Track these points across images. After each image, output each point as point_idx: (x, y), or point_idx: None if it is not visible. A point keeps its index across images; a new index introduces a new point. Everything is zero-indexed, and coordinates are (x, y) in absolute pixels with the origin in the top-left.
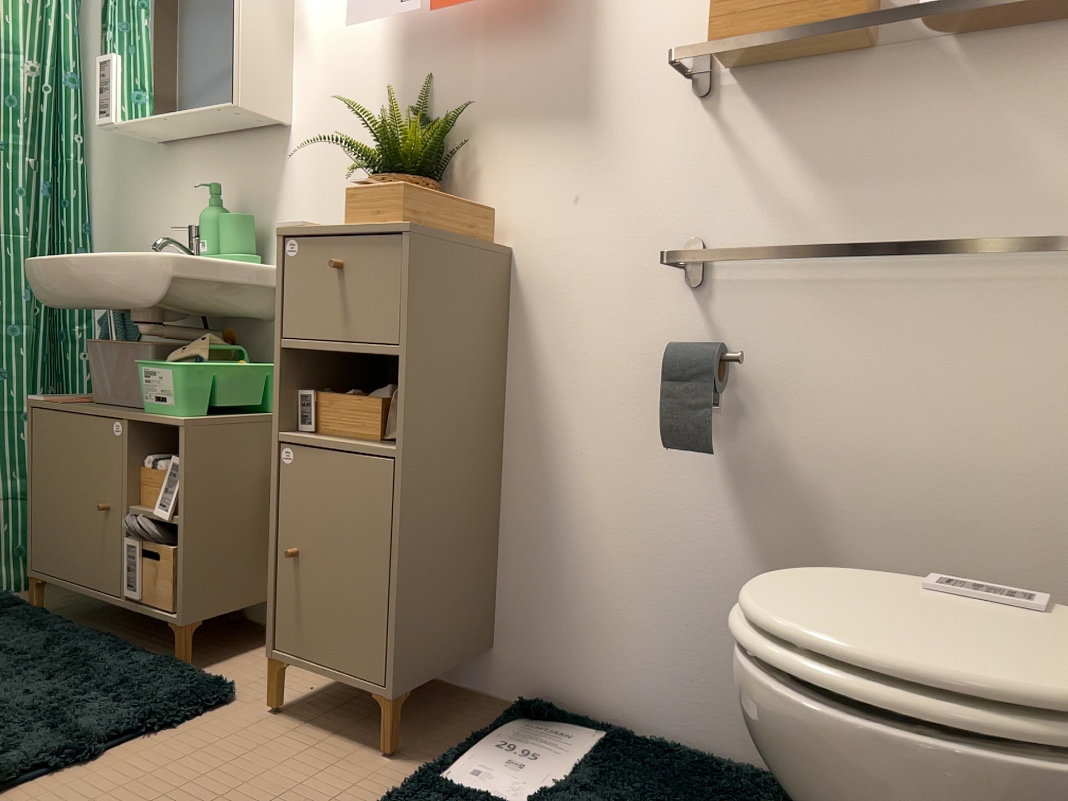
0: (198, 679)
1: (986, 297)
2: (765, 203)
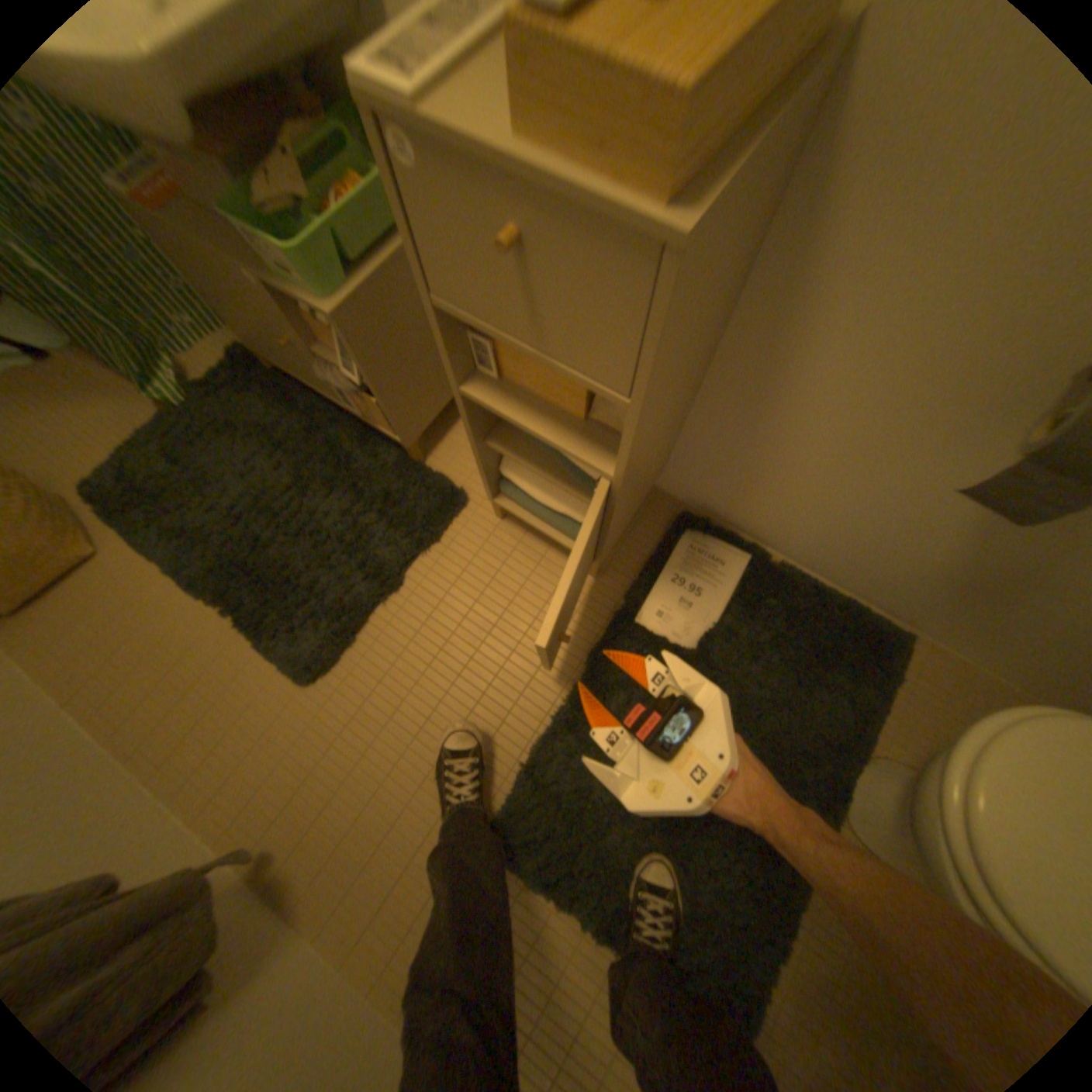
0: (440, 492)
1: None
2: None
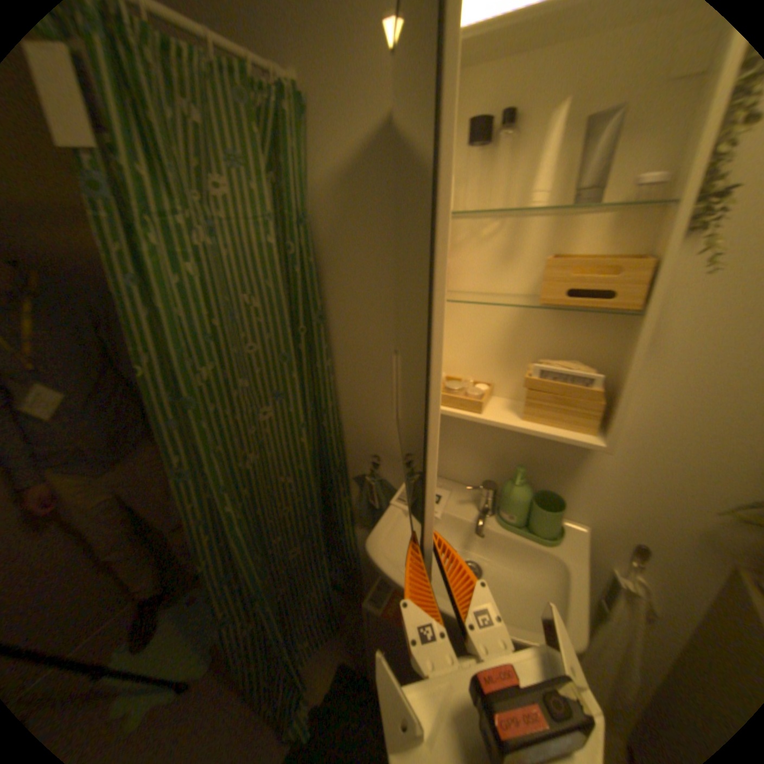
0: None
1: None
2: None
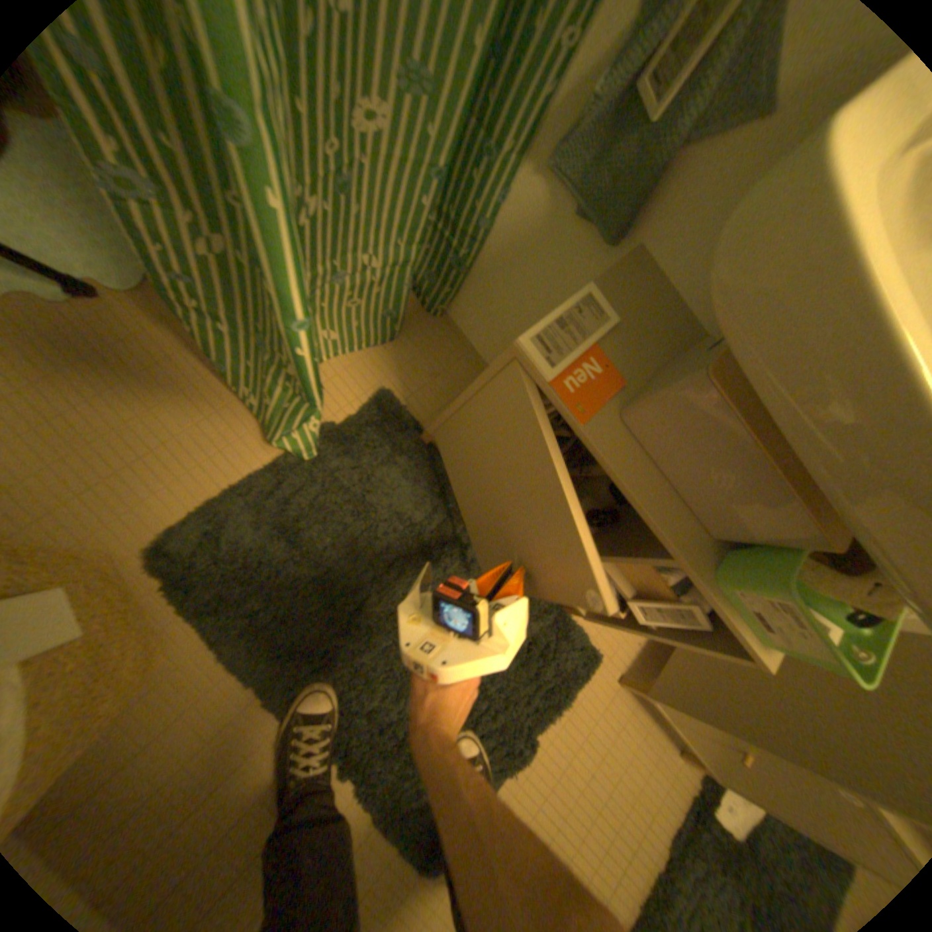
0: (585, 654)
1: None
2: None
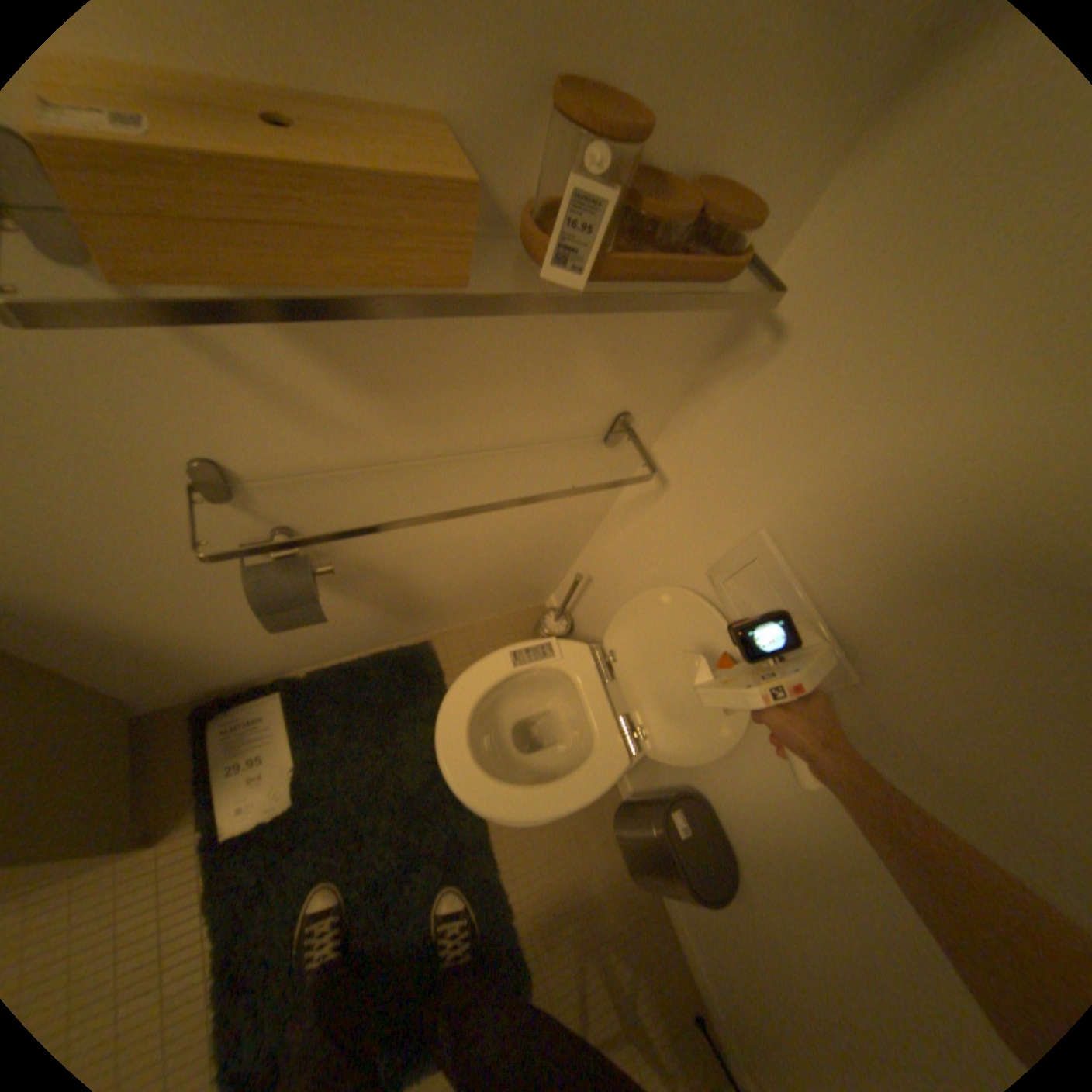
0: None
1: (522, 458)
2: (294, 411)
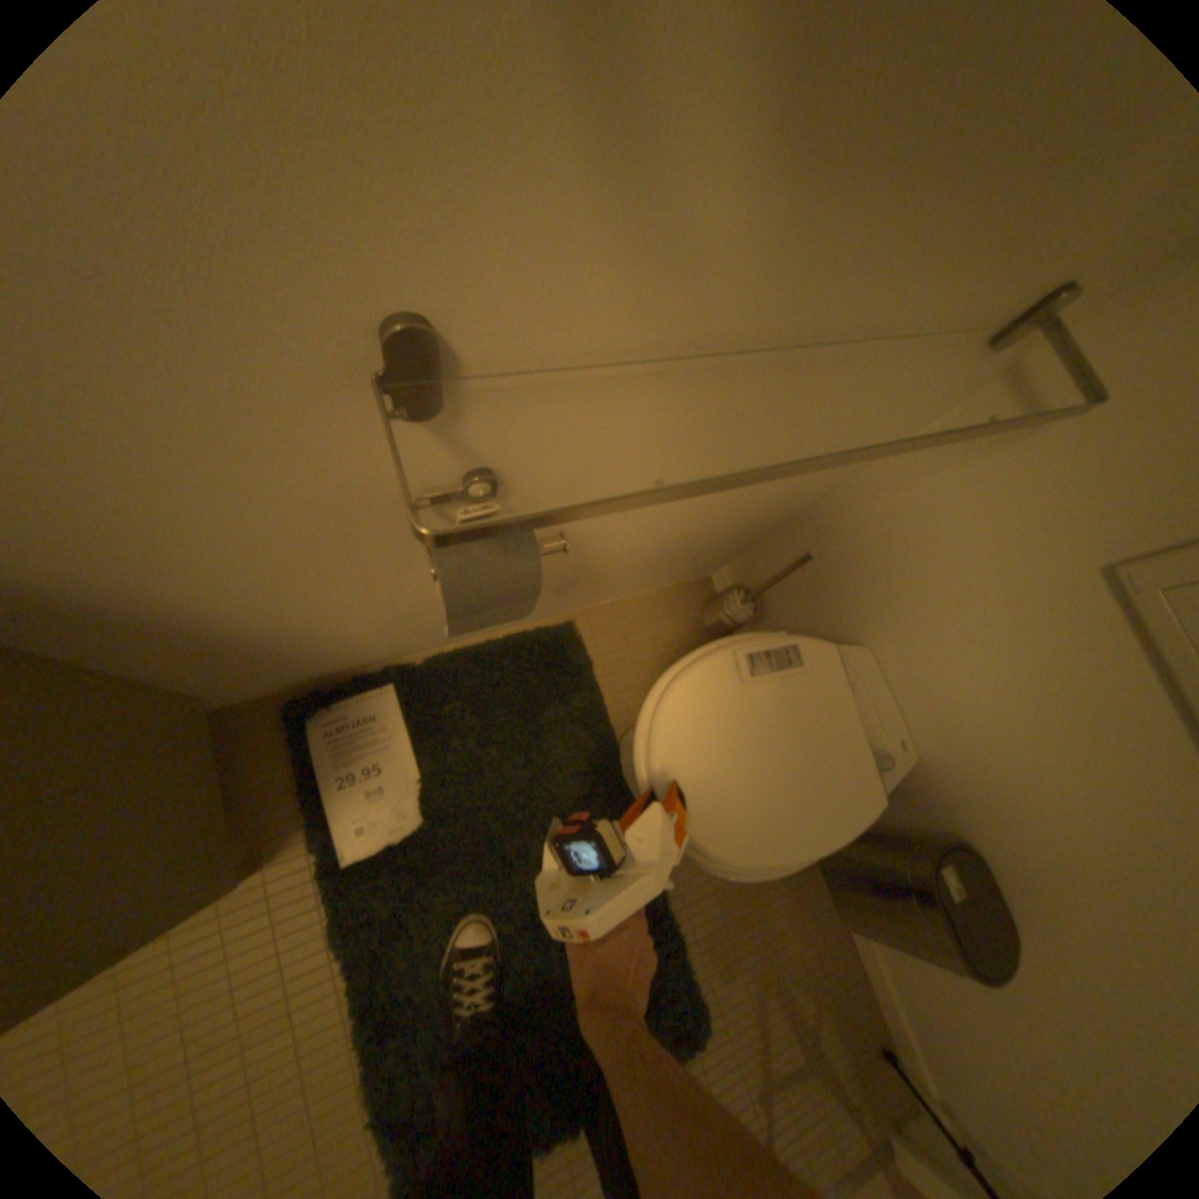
0: None
1: (868, 361)
2: (625, 199)
